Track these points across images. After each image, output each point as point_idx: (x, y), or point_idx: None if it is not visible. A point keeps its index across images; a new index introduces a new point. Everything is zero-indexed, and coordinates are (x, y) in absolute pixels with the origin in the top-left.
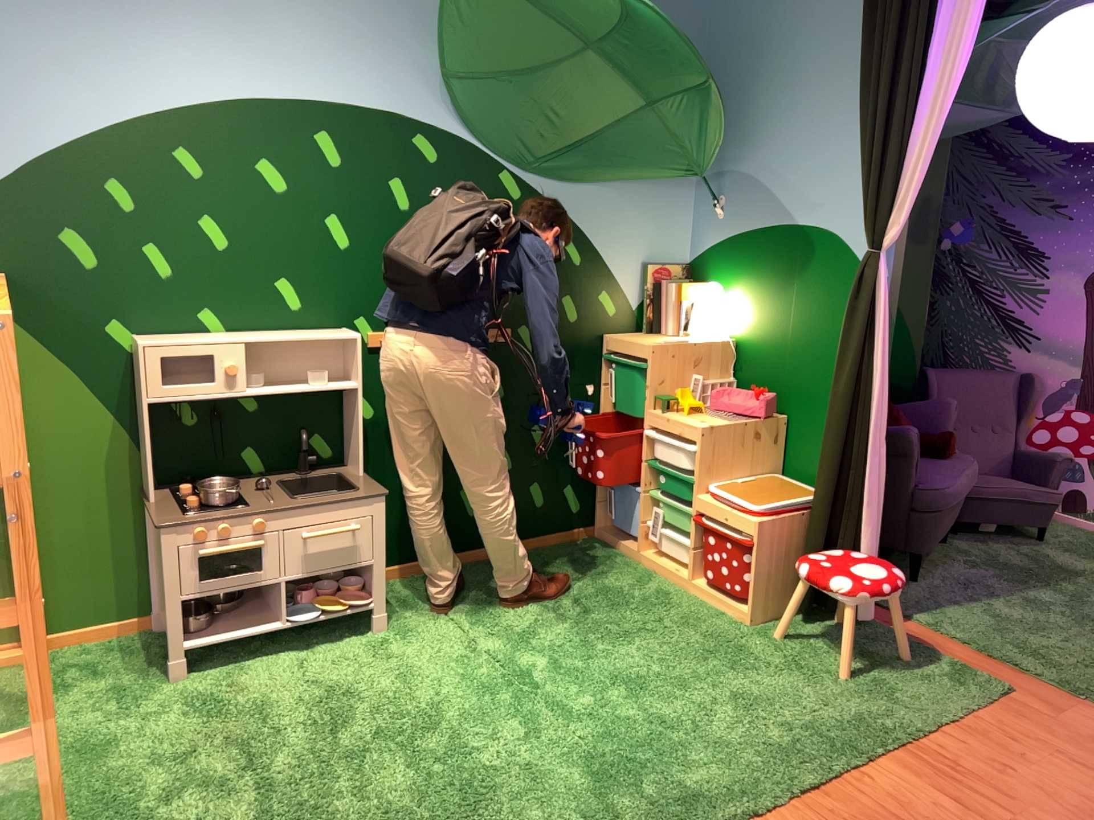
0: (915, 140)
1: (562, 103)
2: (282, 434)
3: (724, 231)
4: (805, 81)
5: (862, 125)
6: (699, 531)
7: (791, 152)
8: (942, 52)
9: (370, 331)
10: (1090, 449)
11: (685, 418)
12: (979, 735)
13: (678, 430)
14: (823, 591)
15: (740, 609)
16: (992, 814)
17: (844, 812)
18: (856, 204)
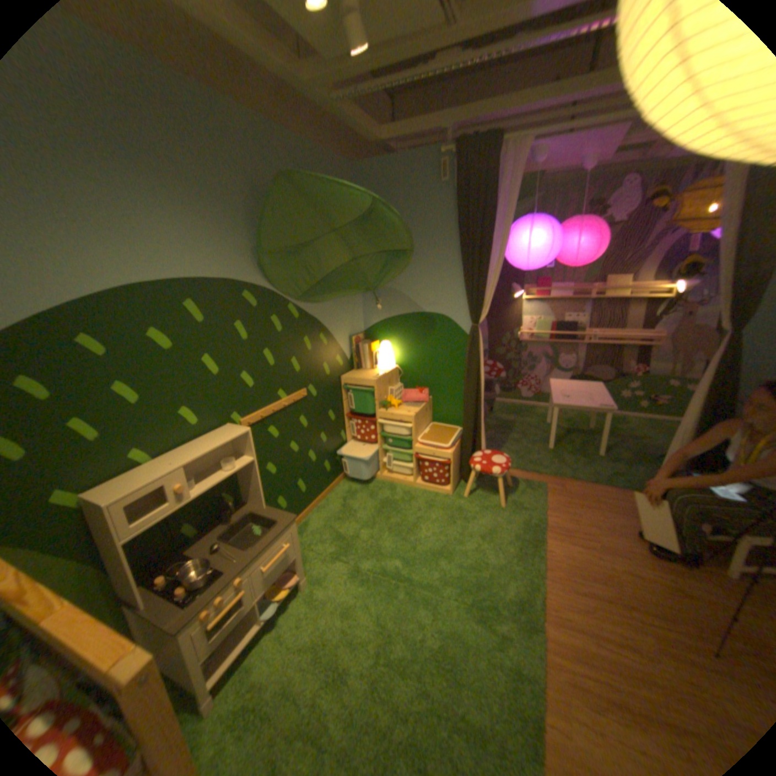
0: (495, 273)
1: (315, 258)
2: (199, 507)
3: (385, 314)
4: (423, 241)
5: (469, 266)
6: (418, 461)
7: (419, 276)
8: (505, 233)
9: (238, 419)
10: (499, 373)
11: (399, 411)
12: (564, 513)
13: (400, 419)
14: (493, 477)
15: (448, 492)
16: (601, 551)
17: (569, 581)
18: (469, 303)
